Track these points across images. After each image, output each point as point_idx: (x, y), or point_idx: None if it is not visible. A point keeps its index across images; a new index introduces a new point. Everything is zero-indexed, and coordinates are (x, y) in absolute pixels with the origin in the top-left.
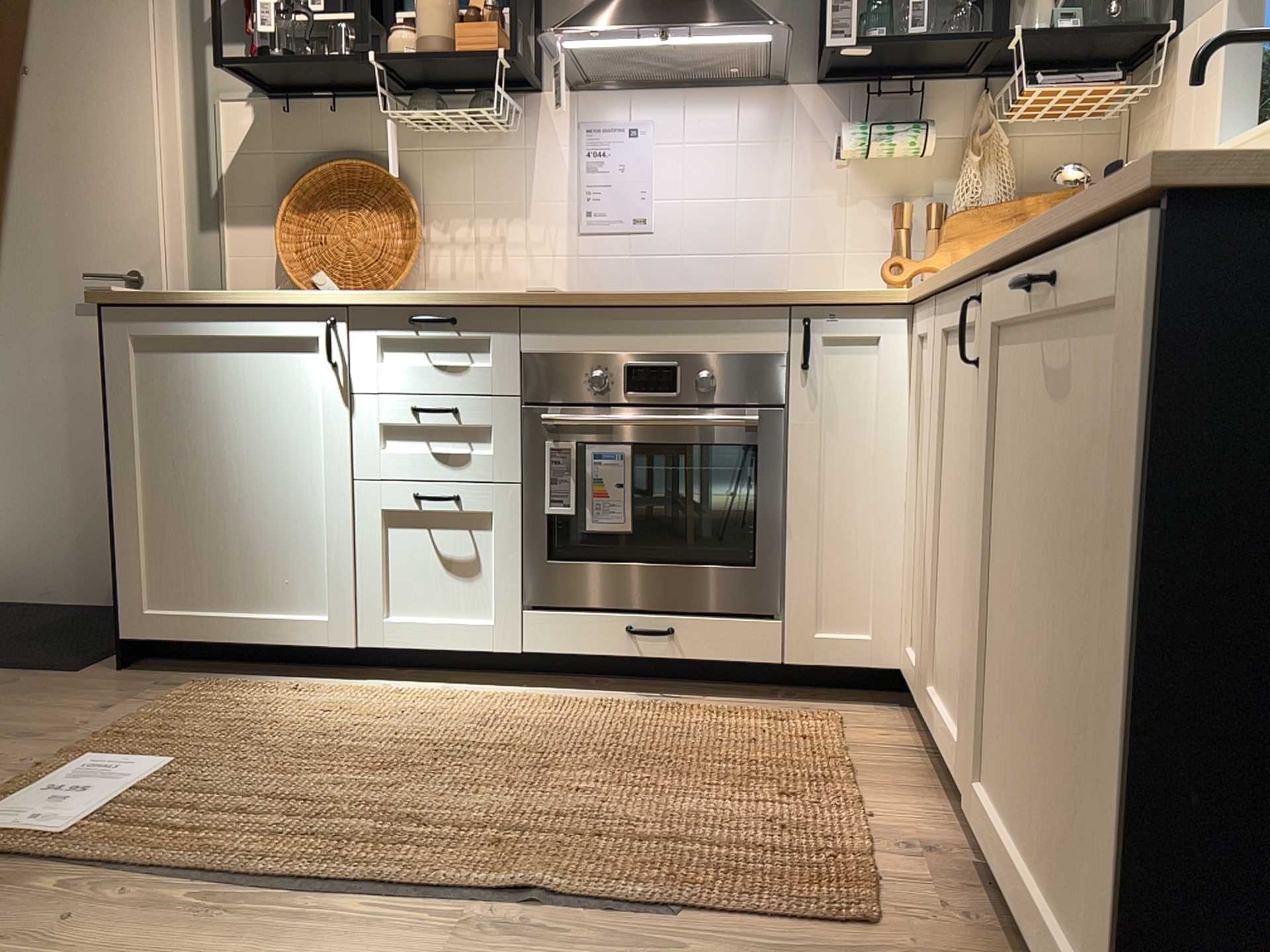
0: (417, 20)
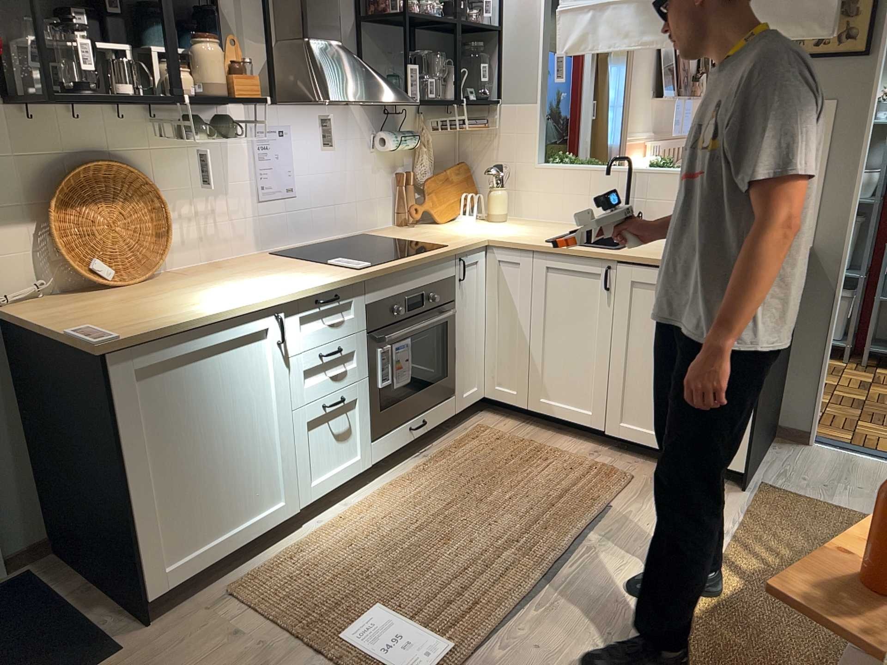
0: (203, 68)
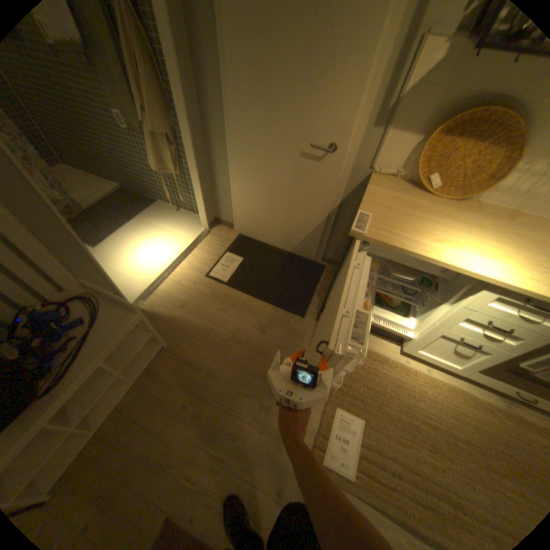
0: None
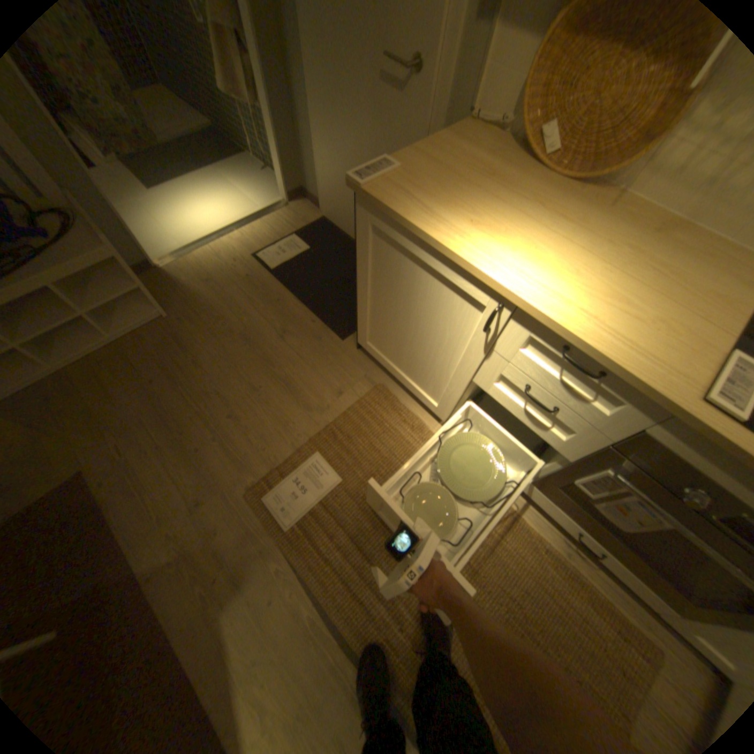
0: None
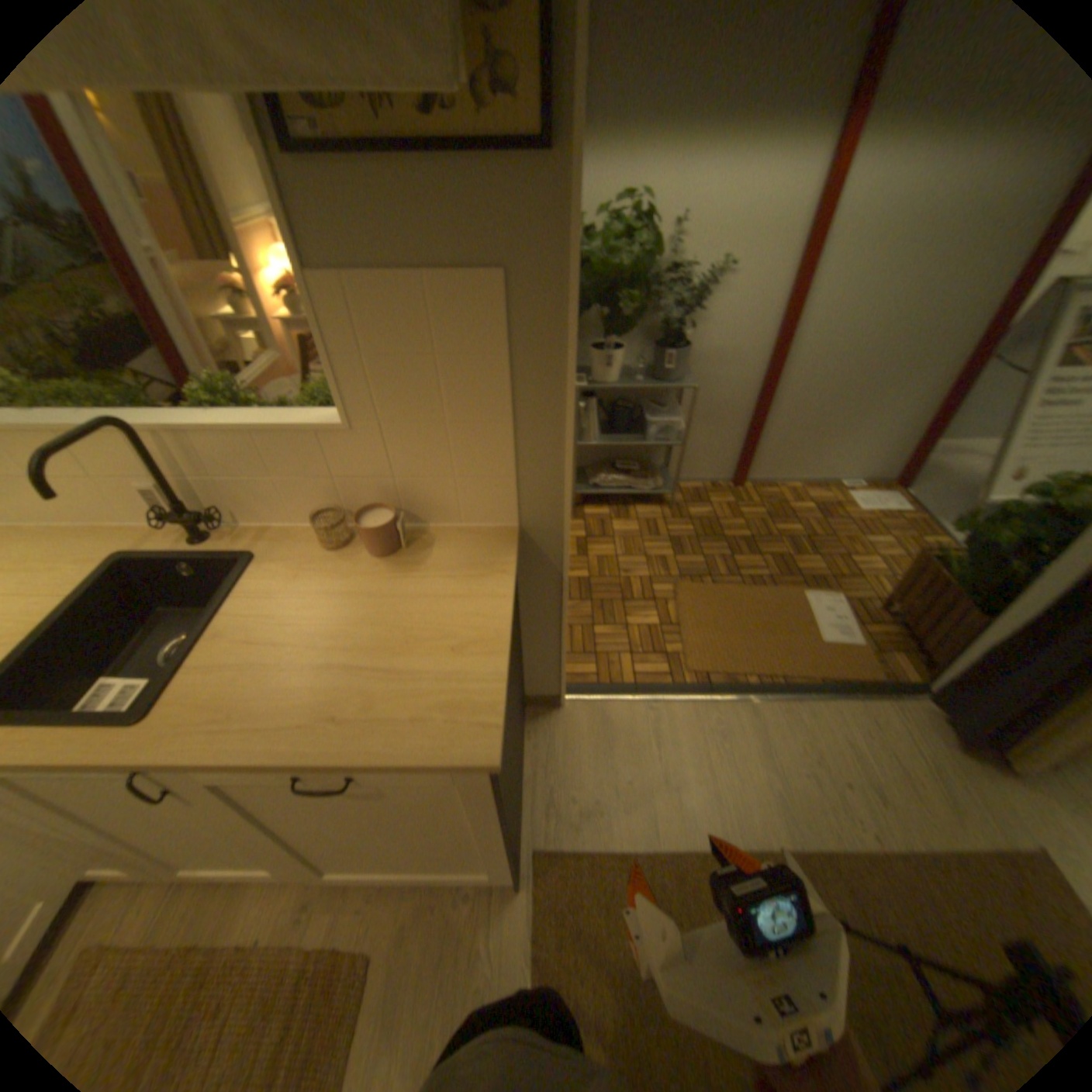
0: None
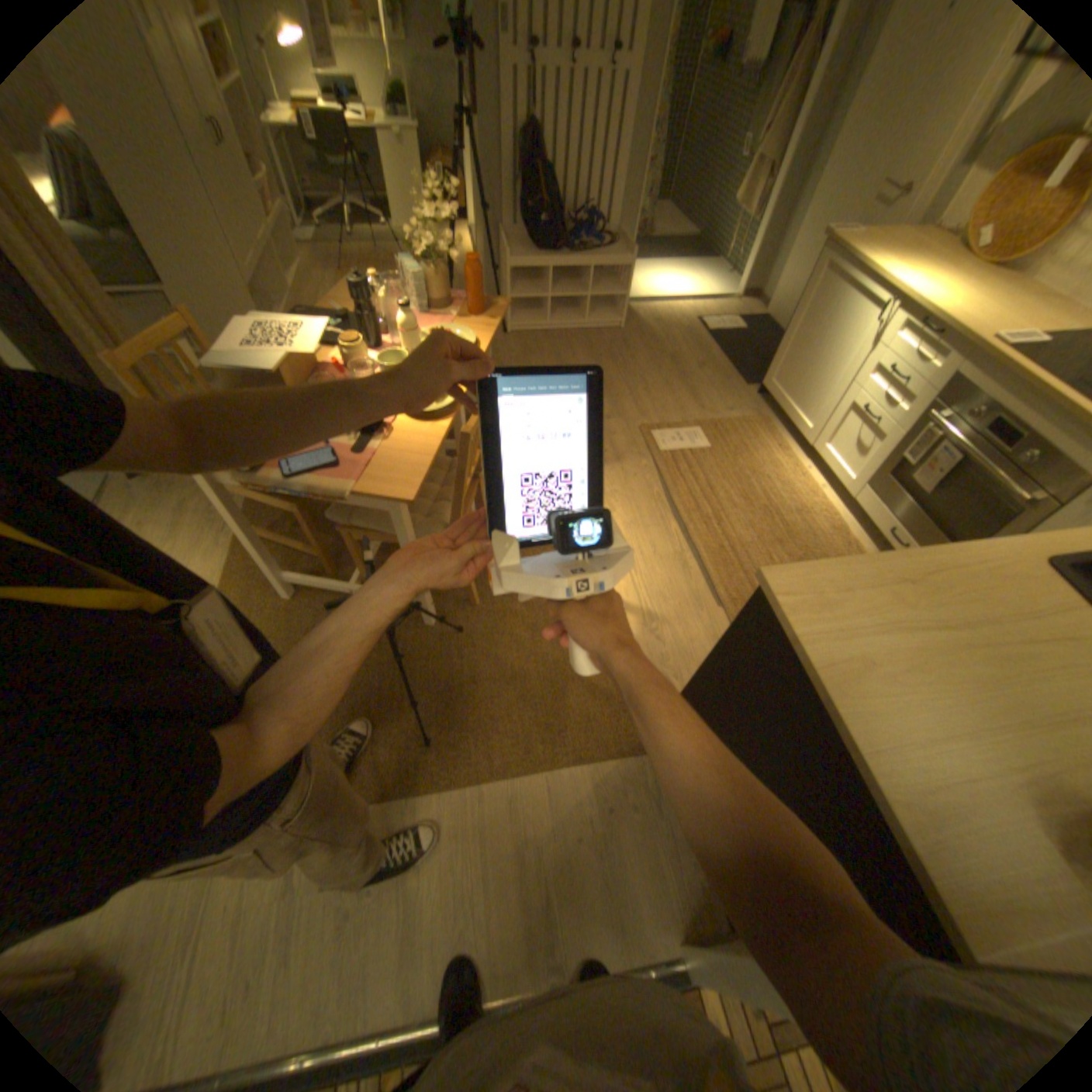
0: None
